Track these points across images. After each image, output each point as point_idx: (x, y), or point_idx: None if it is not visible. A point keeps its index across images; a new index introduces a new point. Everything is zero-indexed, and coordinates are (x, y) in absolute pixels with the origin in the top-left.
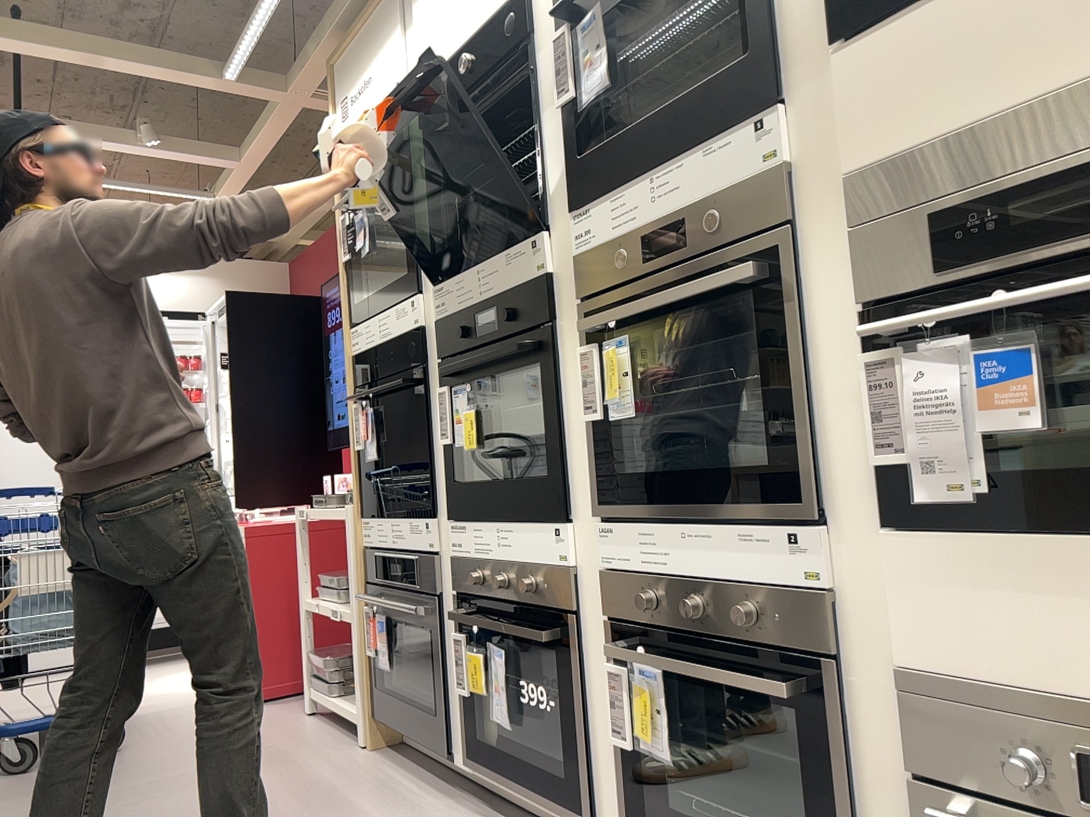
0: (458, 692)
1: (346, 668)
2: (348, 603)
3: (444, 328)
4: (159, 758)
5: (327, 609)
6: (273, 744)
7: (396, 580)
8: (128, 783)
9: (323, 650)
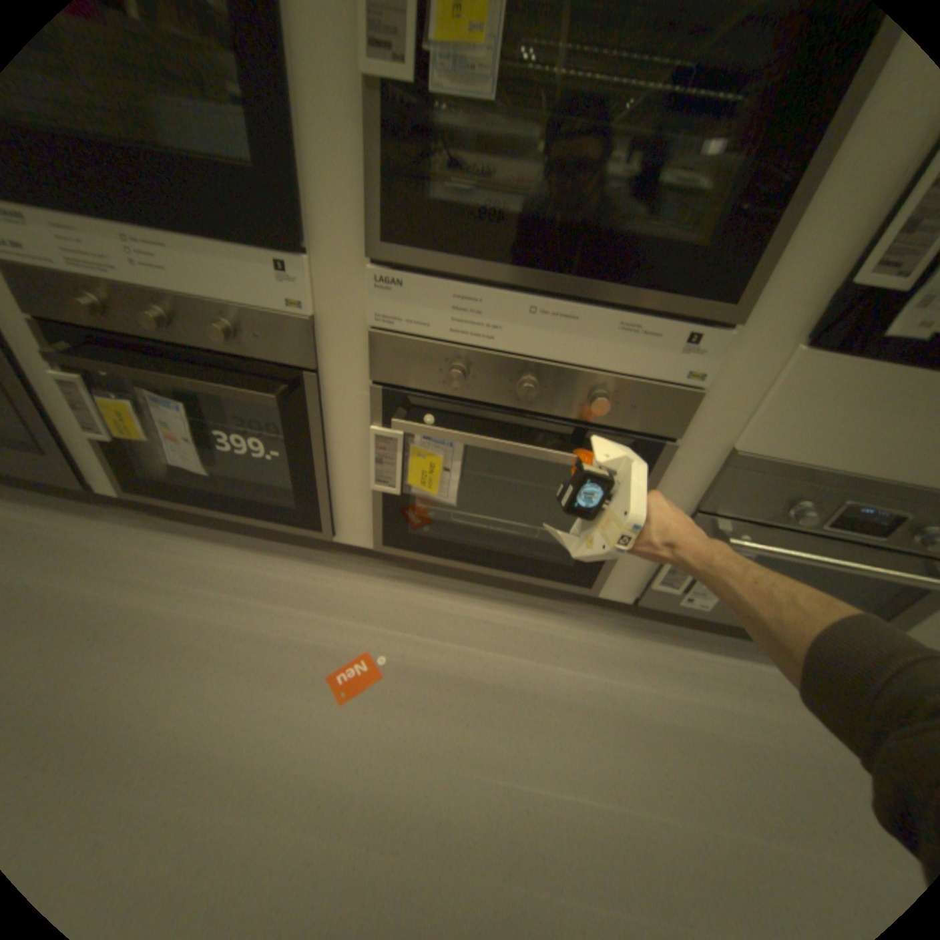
0: (89, 434)
1: None
2: None
3: None
4: None
5: None
6: None
7: None
8: None
9: None
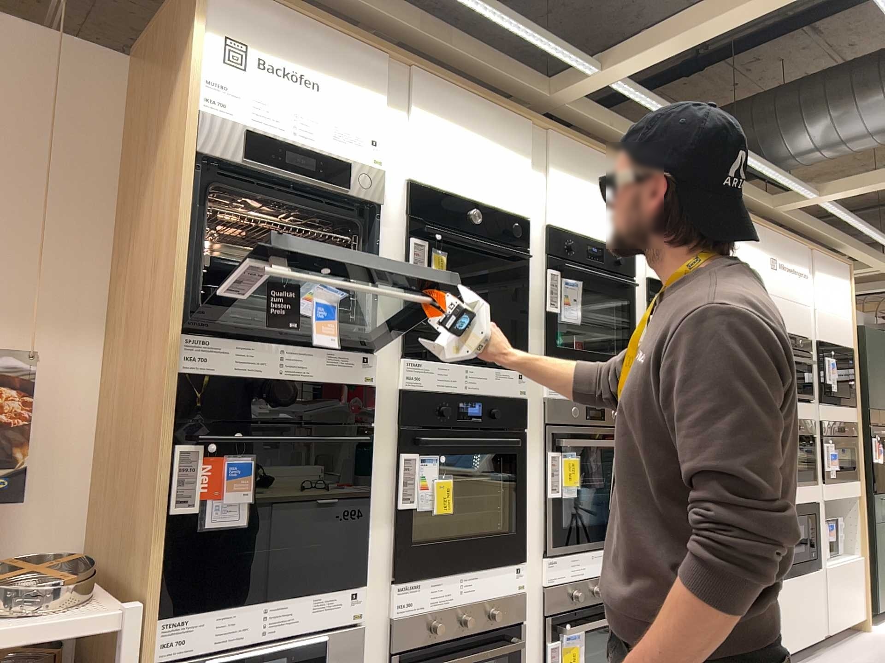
0: None
1: None
2: None
3: (419, 399)
4: None
5: None
6: None
7: None
8: None
9: None
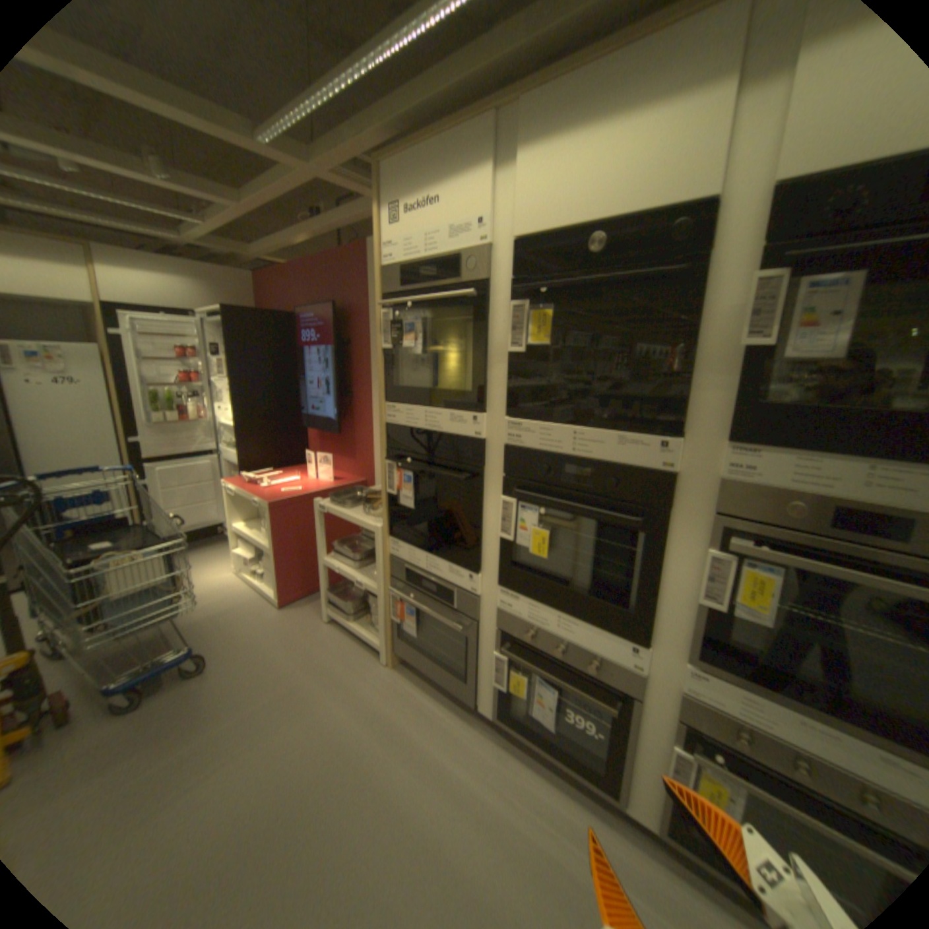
0: (496, 686)
1: (359, 607)
2: (363, 572)
3: (518, 457)
4: (239, 684)
5: (349, 577)
6: (318, 662)
7: (429, 592)
8: (231, 722)
9: (333, 586)
